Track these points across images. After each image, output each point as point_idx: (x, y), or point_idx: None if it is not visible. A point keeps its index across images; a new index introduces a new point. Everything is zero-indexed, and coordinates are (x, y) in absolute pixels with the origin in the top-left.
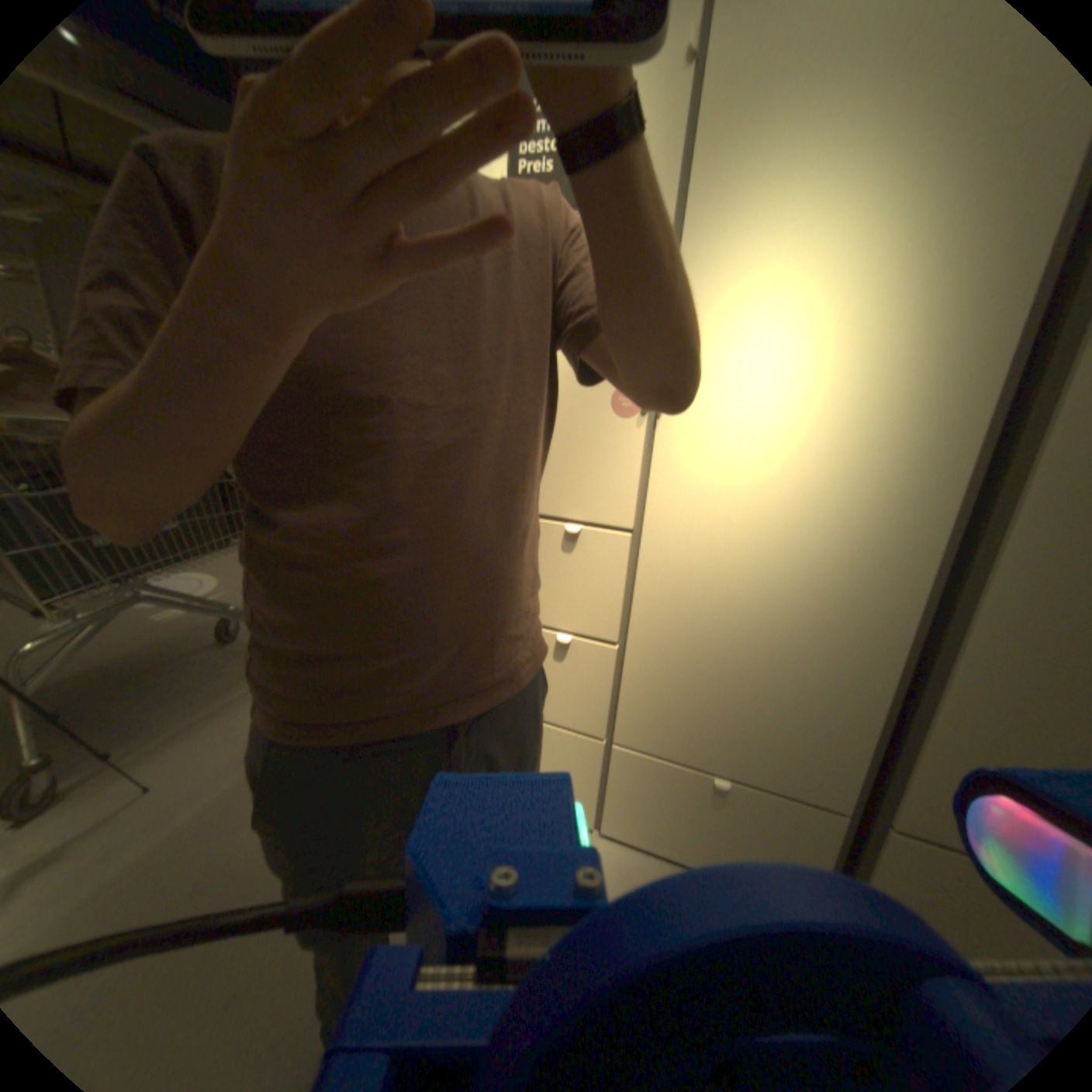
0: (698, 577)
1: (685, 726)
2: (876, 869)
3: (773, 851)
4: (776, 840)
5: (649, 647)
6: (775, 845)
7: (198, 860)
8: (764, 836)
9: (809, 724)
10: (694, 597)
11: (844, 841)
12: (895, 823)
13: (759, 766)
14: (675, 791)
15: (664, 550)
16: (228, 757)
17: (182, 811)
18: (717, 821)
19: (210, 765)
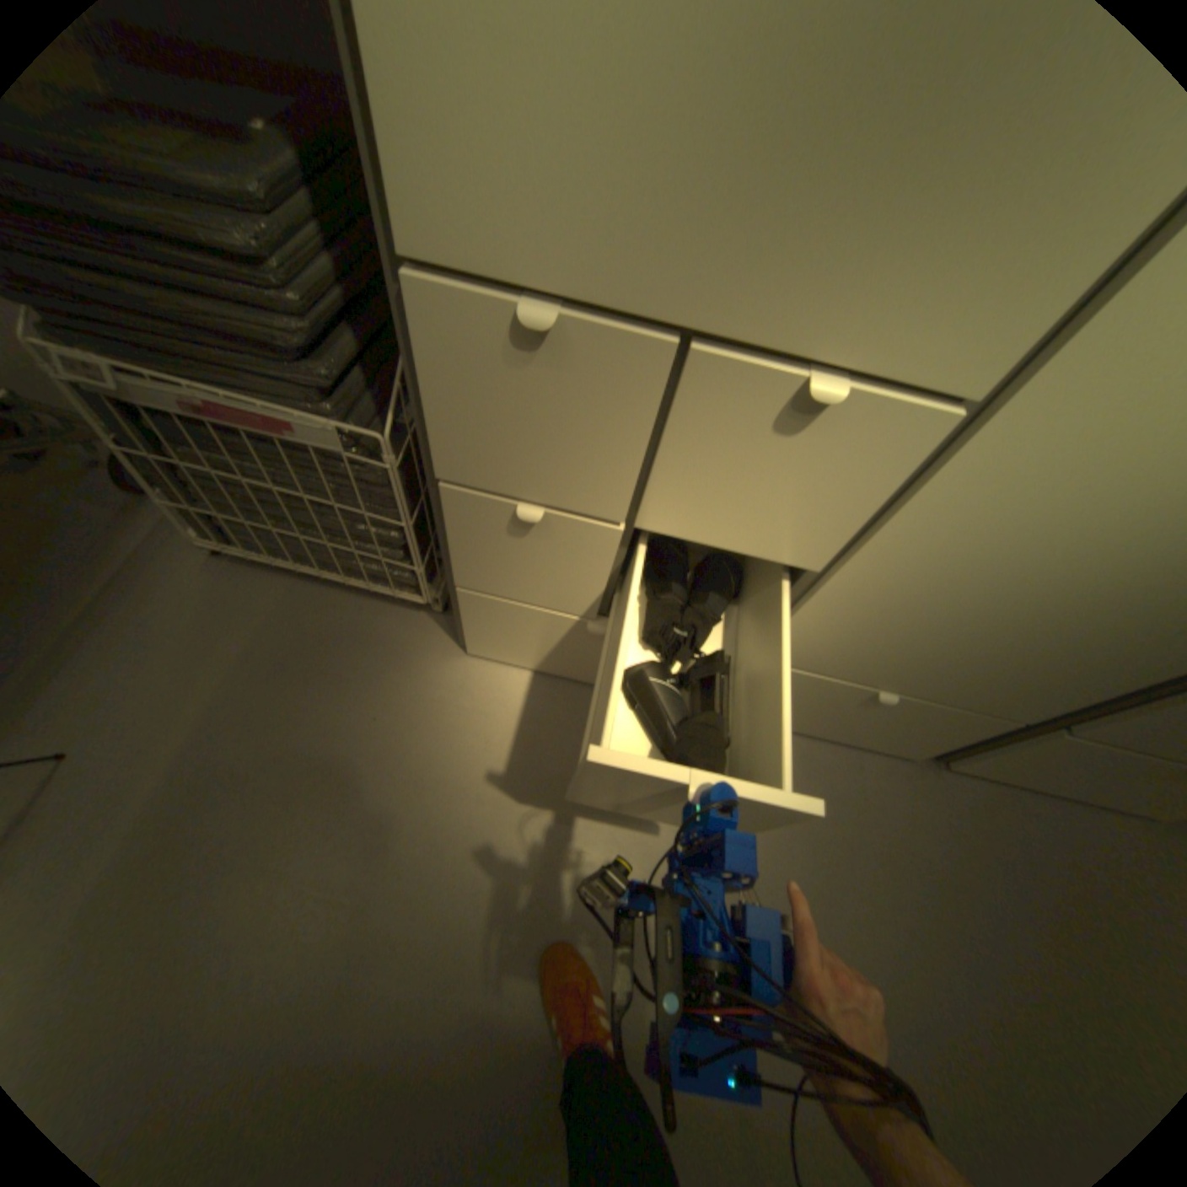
0: (1061, 499)
1: (873, 653)
2: (1017, 747)
3: (909, 733)
4: (920, 728)
5: (876, 579)
6: (915, 731)
7: (204, 840)
8: (908, 726)
9: (1066, 666)
10: (1022, 526)
11: (998, 731)
12: (1079, 729)
13: (951, 687)
14: (818, 695)
15: (1028, 446)
16: (163, 679)
17: (139, 776)
18: (857, 714)
19: (141, 696)
